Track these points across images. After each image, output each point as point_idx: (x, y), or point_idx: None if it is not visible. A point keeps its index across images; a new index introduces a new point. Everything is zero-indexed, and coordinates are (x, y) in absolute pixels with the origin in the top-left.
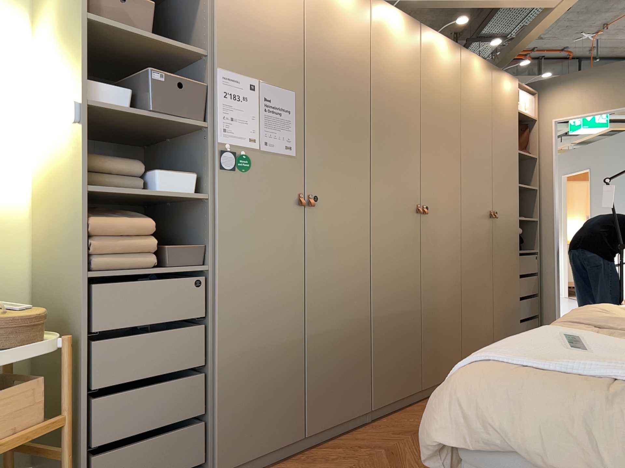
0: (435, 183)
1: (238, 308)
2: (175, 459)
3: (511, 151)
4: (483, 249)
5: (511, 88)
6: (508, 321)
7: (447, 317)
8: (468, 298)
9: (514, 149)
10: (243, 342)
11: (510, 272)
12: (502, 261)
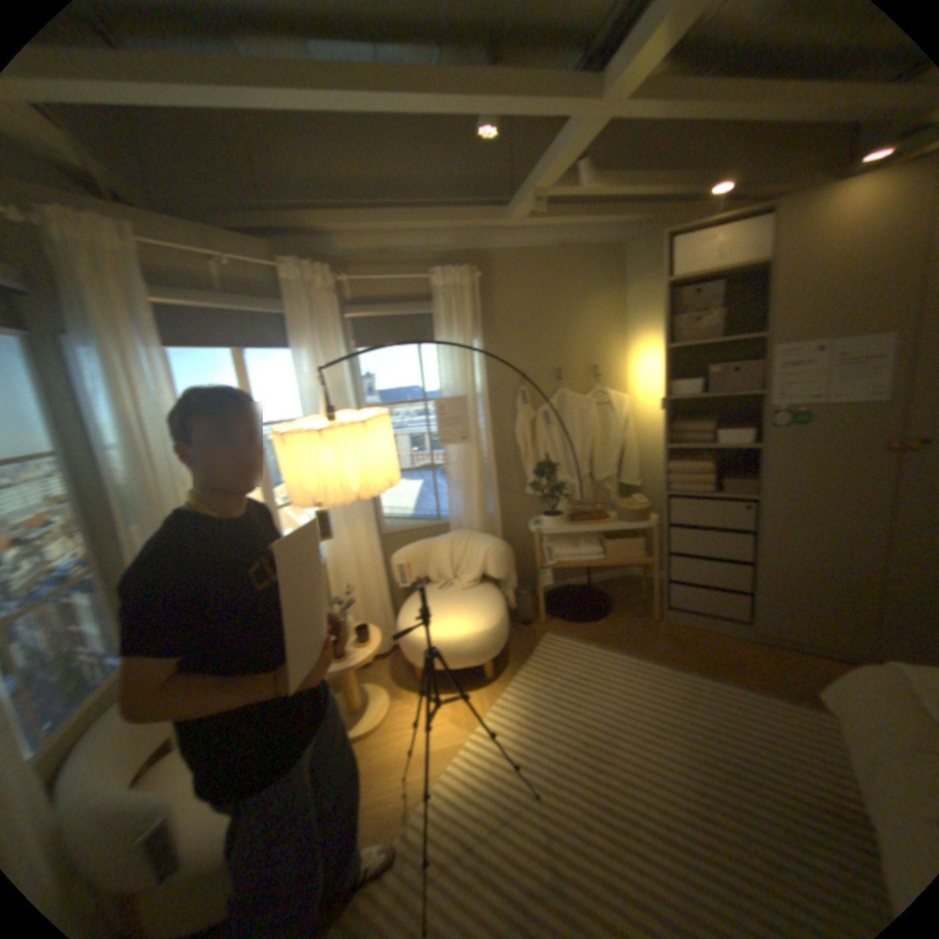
0: None
1: (795, 532)
2: (731, 611)
3: None
4: None
5: None
6: None
7: None
8: None
9: None
10: (801, 558)
11: None
12: None
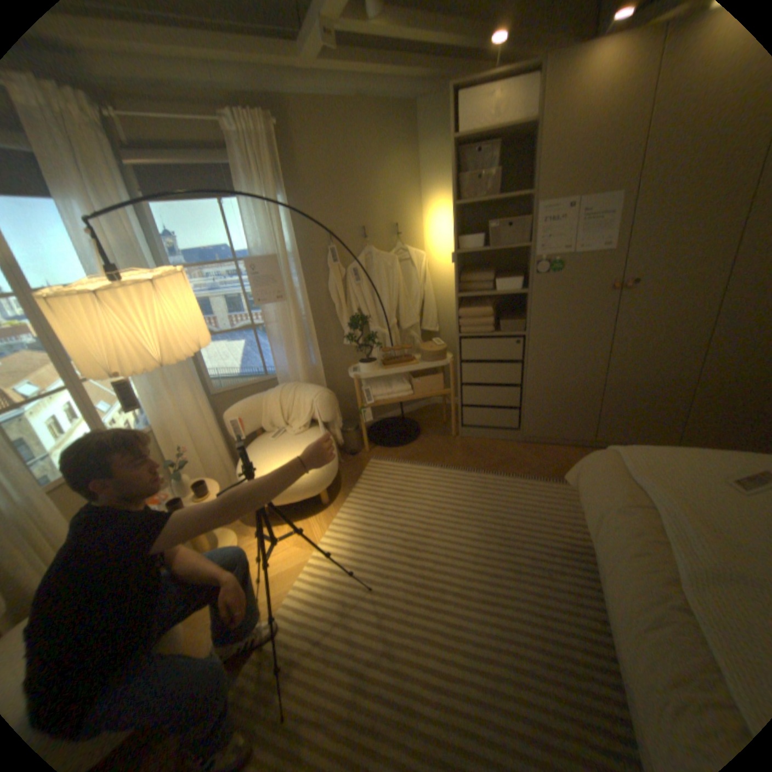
0: None
1: (549, 358)
2: (505, 421)
3: None
4: None
5: None
6: None
7: None
8: None
9: None
10: (552, 377)
11: None
12: None
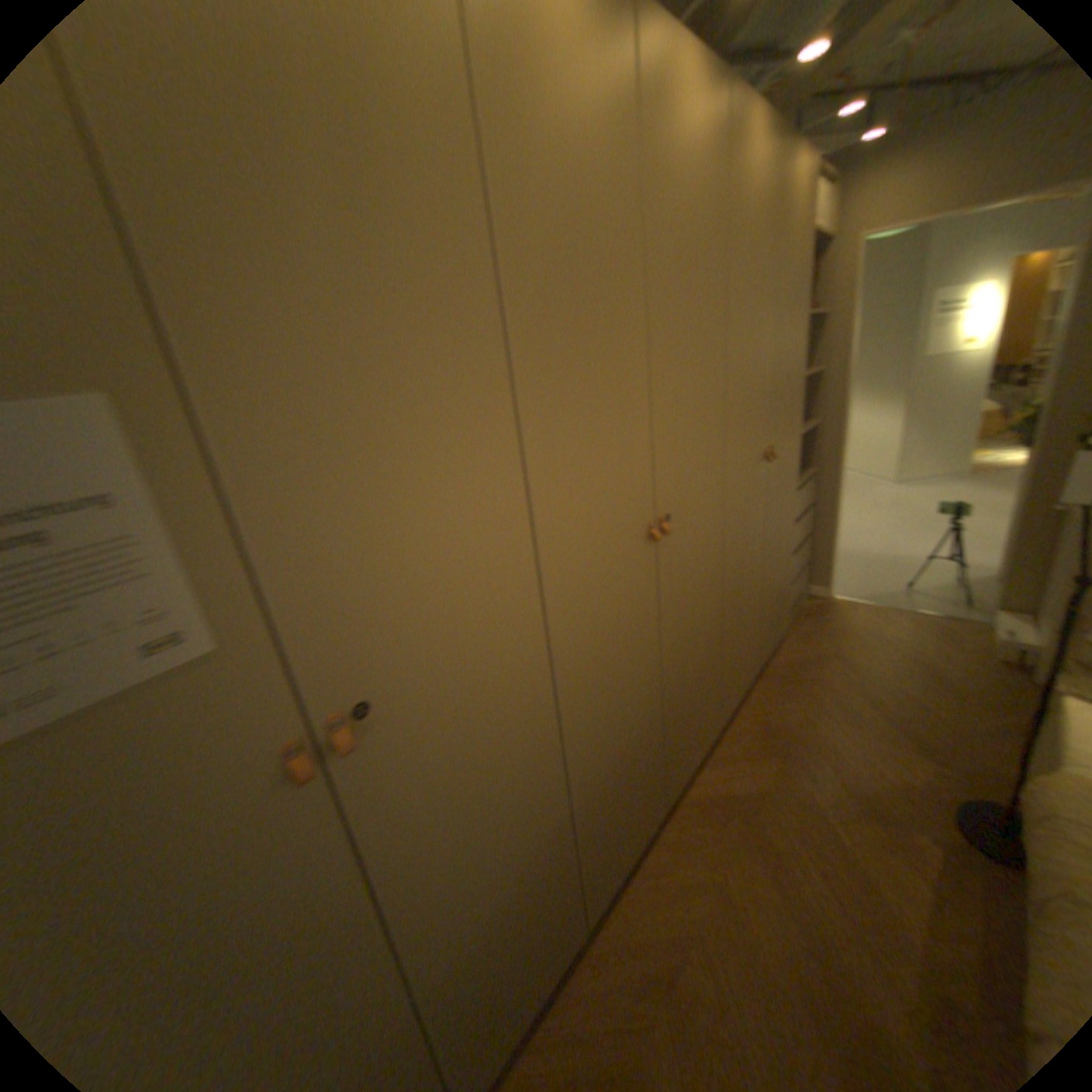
0: (689, 451)
1: None
2: None
3: (799, 305)
4: (760, 520)
5: (811, 171)
6: (785, 598)
7: (709, 669)
8: (738, 614)
9: (803, 299)
10: None
11: (792, 527)
12: (784, 517)
